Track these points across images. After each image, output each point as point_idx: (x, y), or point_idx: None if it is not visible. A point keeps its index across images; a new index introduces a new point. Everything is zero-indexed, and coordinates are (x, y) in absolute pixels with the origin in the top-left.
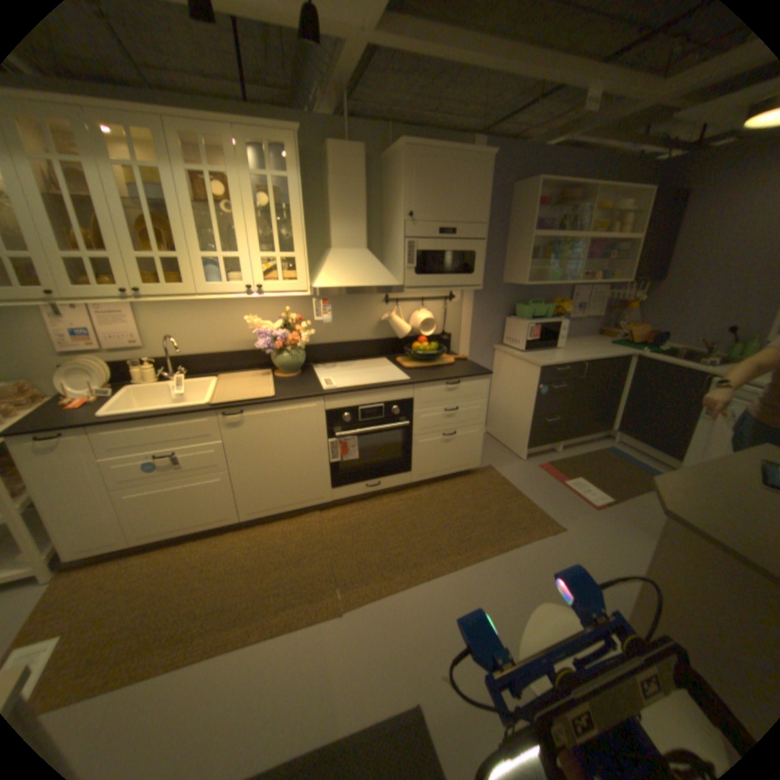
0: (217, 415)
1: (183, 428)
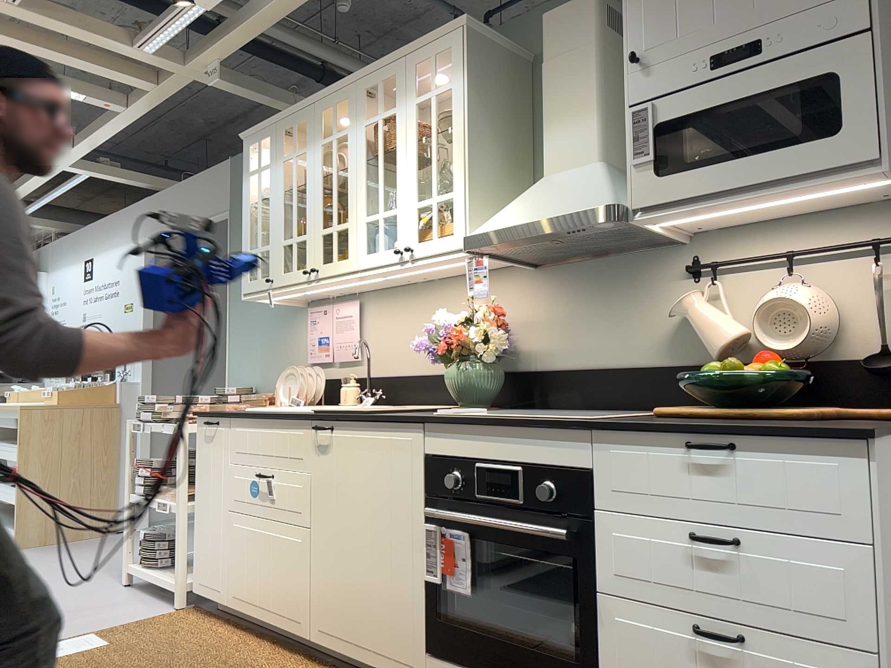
0: (310, 426)
1: (283, 437)
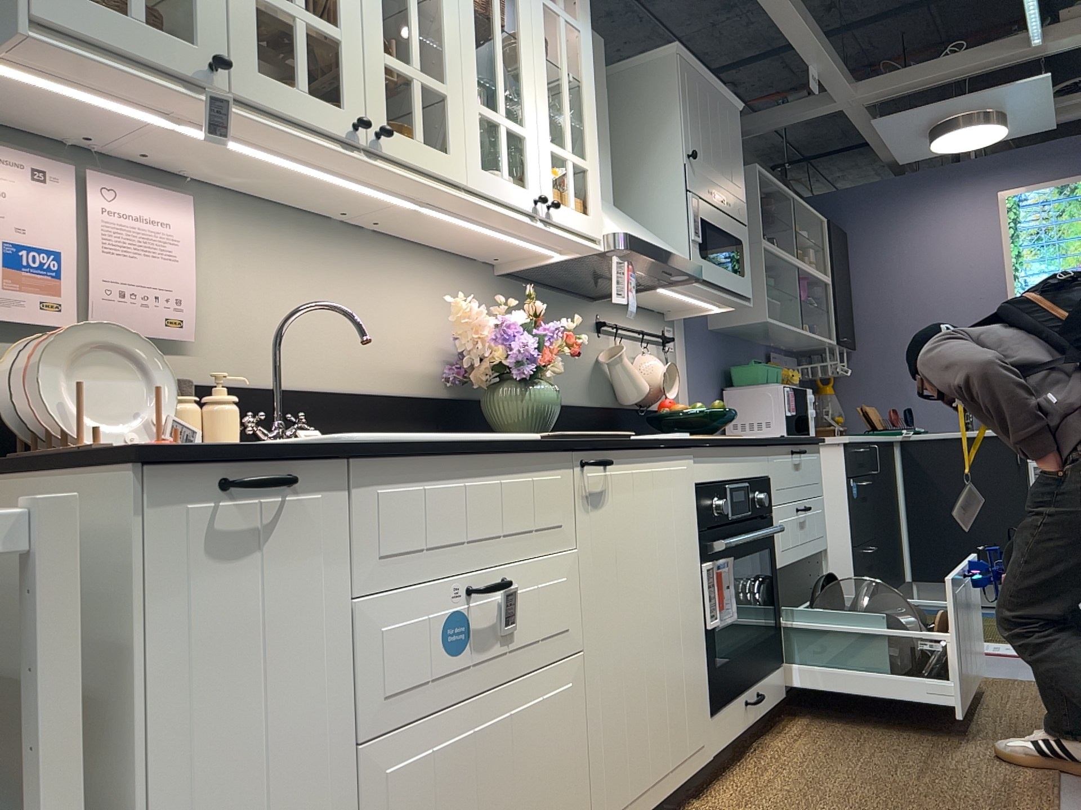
0: (573, 462)
1: (522, 491)
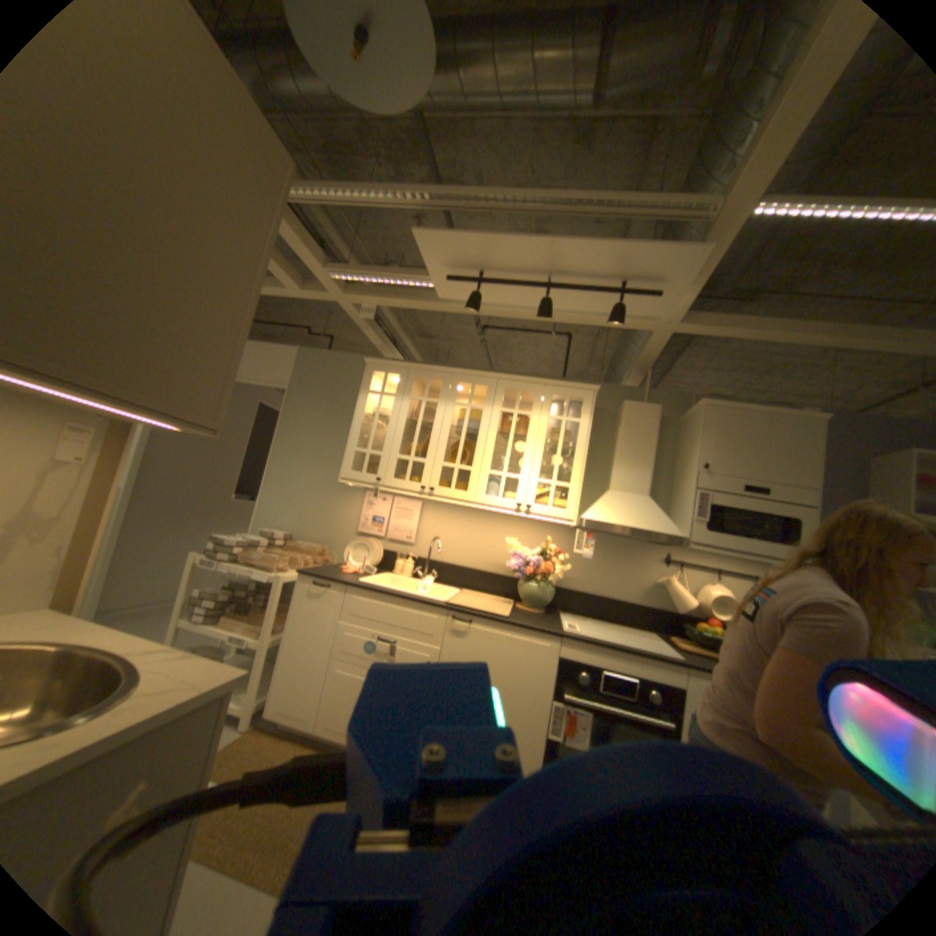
0: (447, 614)
1: (413, 616)
